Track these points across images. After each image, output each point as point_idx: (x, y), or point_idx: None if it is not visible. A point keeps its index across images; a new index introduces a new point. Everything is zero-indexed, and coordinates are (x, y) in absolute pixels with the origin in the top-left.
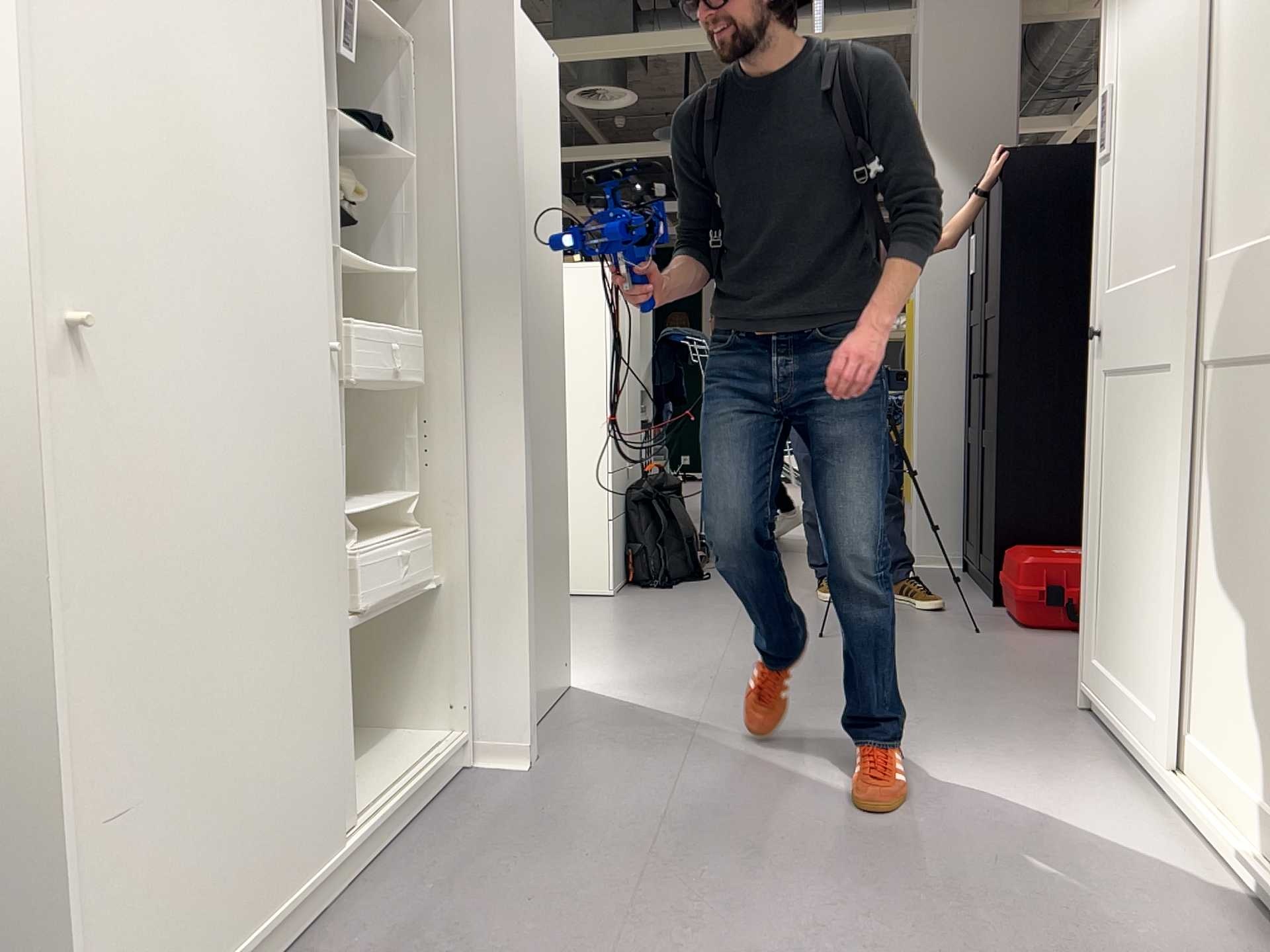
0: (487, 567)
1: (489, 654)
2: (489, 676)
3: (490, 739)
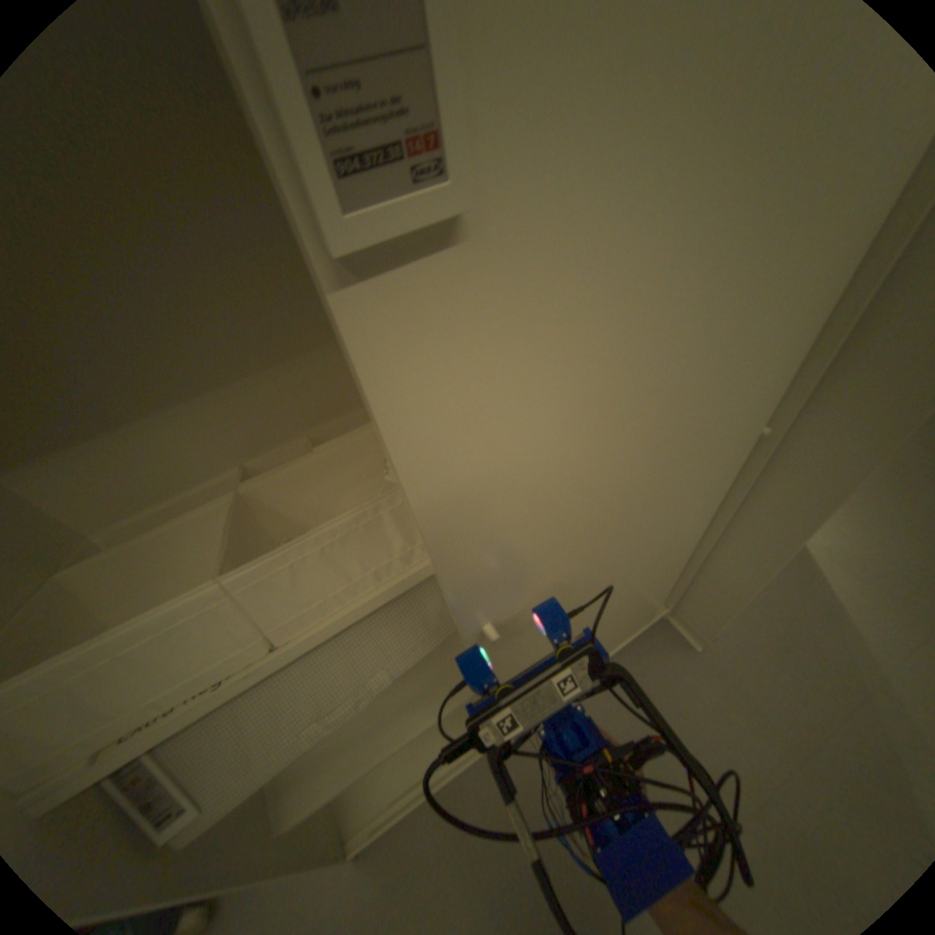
0: (726, 565)
1: (702, 597)
2: (697, 604)
3: (683, 623)
